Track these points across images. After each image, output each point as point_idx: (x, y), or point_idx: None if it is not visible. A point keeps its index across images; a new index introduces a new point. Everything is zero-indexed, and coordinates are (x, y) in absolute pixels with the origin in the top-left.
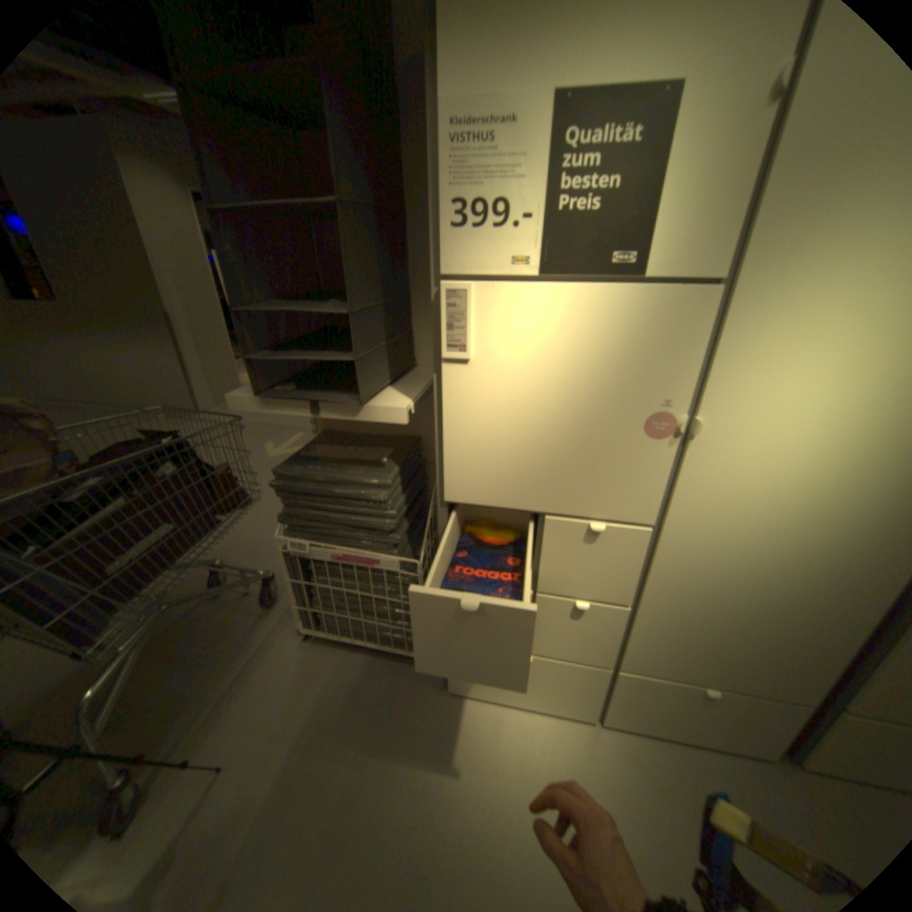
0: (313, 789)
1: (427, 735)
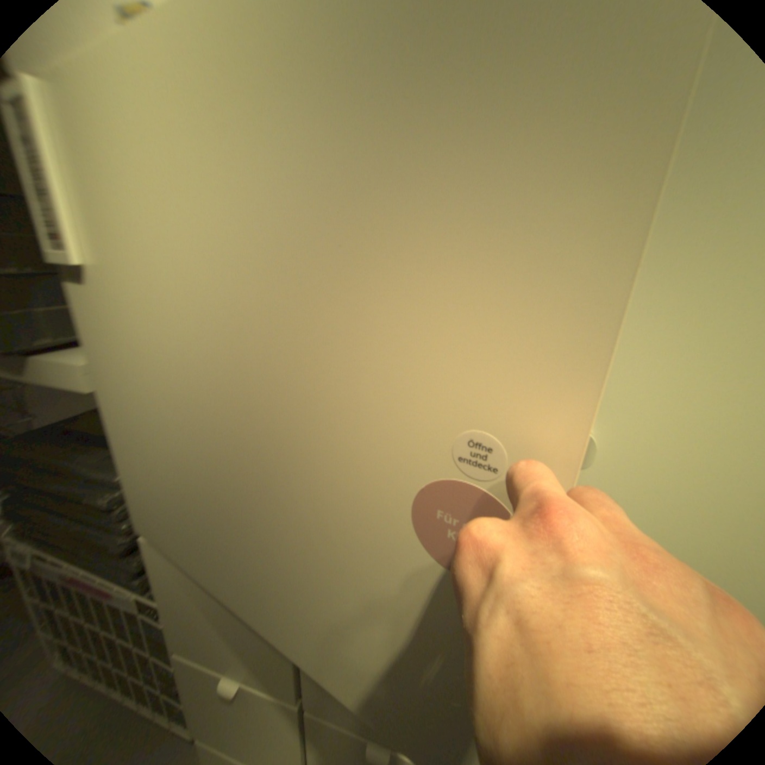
0: None
1: None
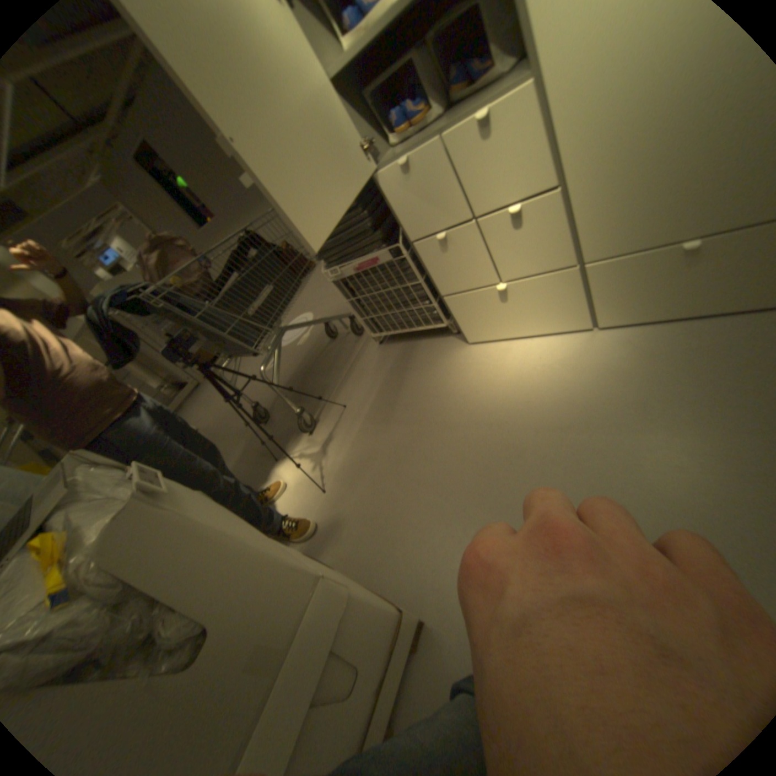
0: (390, 406)
1: (455, 369)
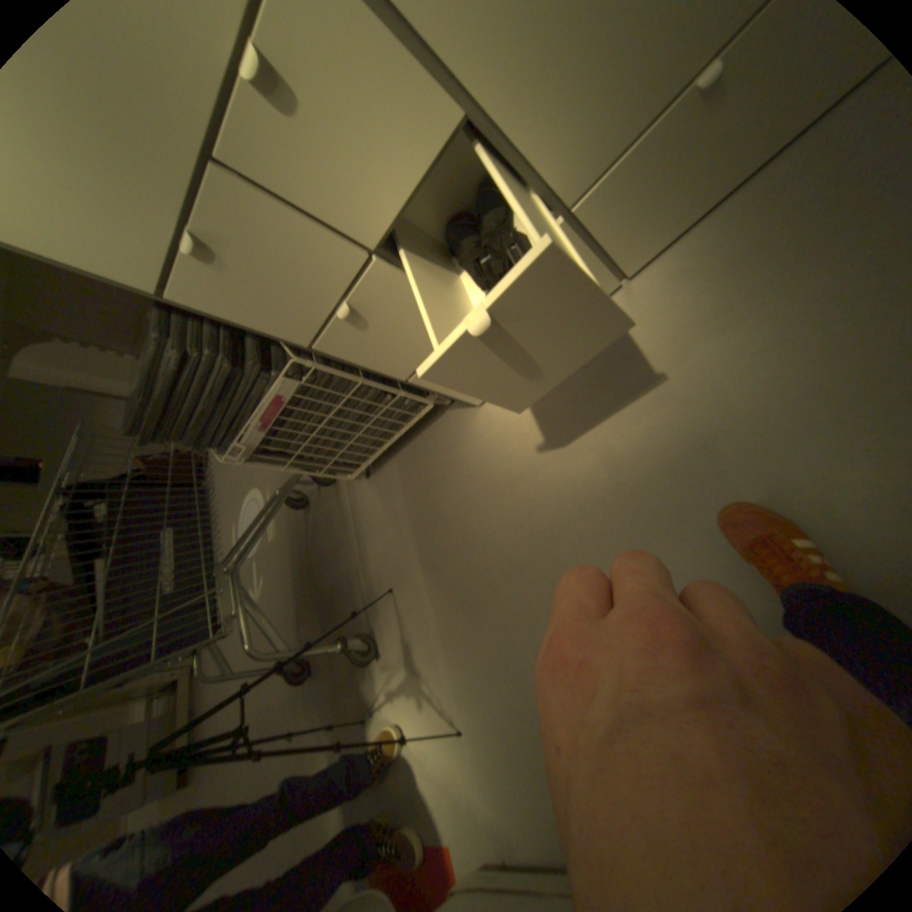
0: (448, 554)
1: (490, 451)
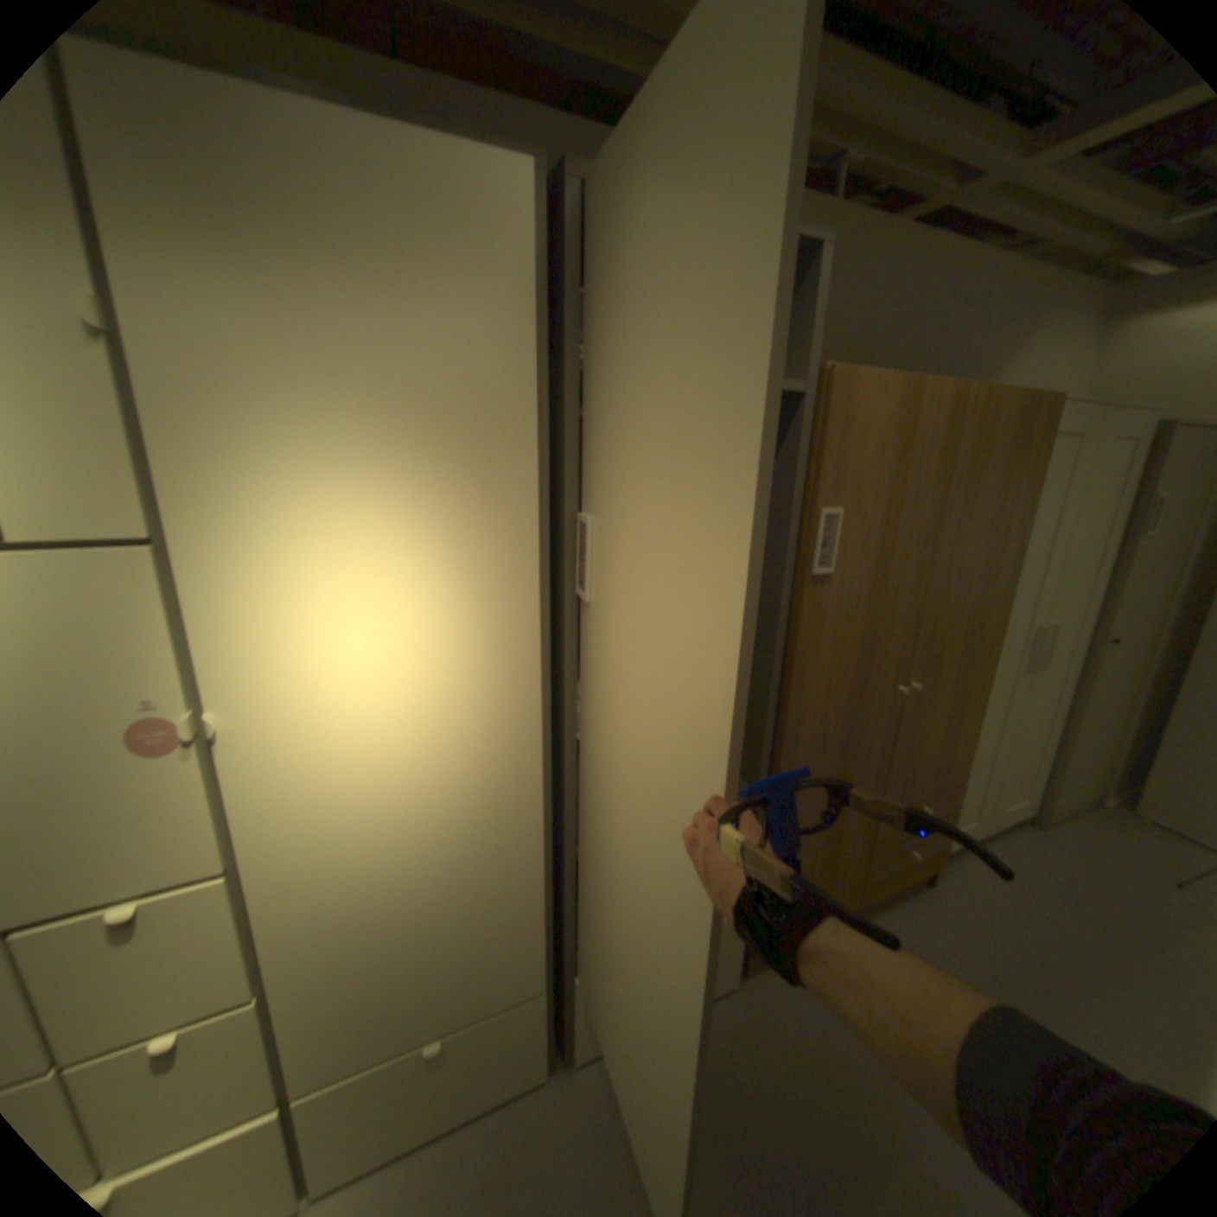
0: None
1: None
